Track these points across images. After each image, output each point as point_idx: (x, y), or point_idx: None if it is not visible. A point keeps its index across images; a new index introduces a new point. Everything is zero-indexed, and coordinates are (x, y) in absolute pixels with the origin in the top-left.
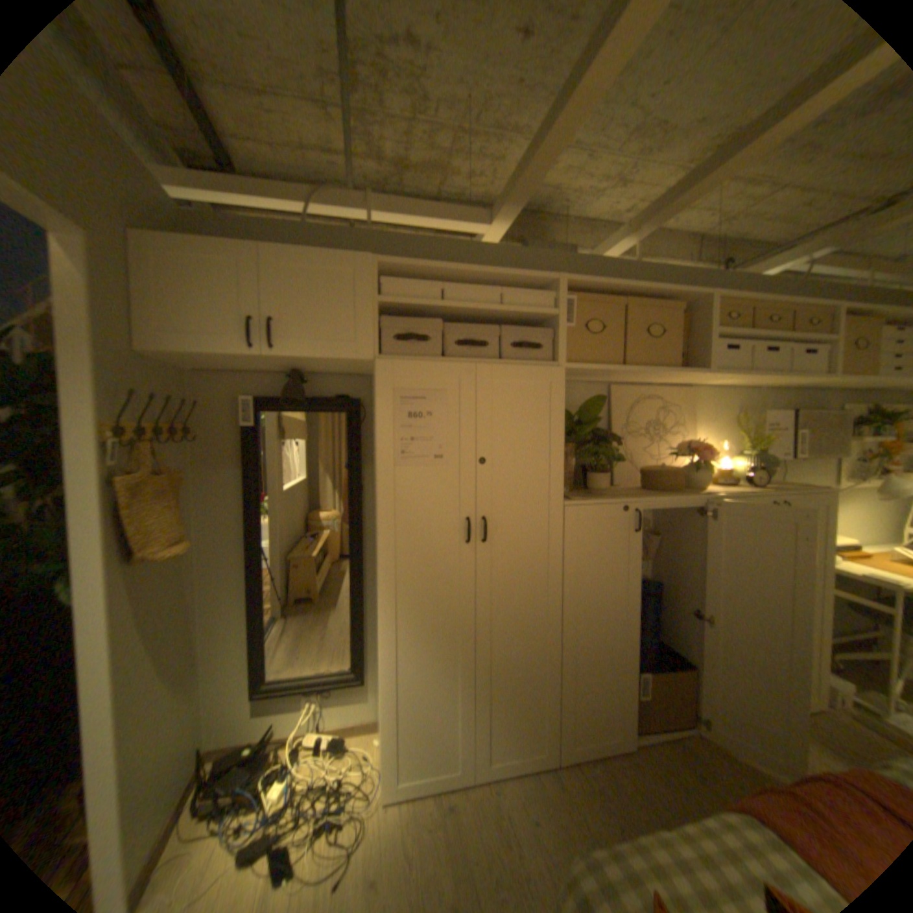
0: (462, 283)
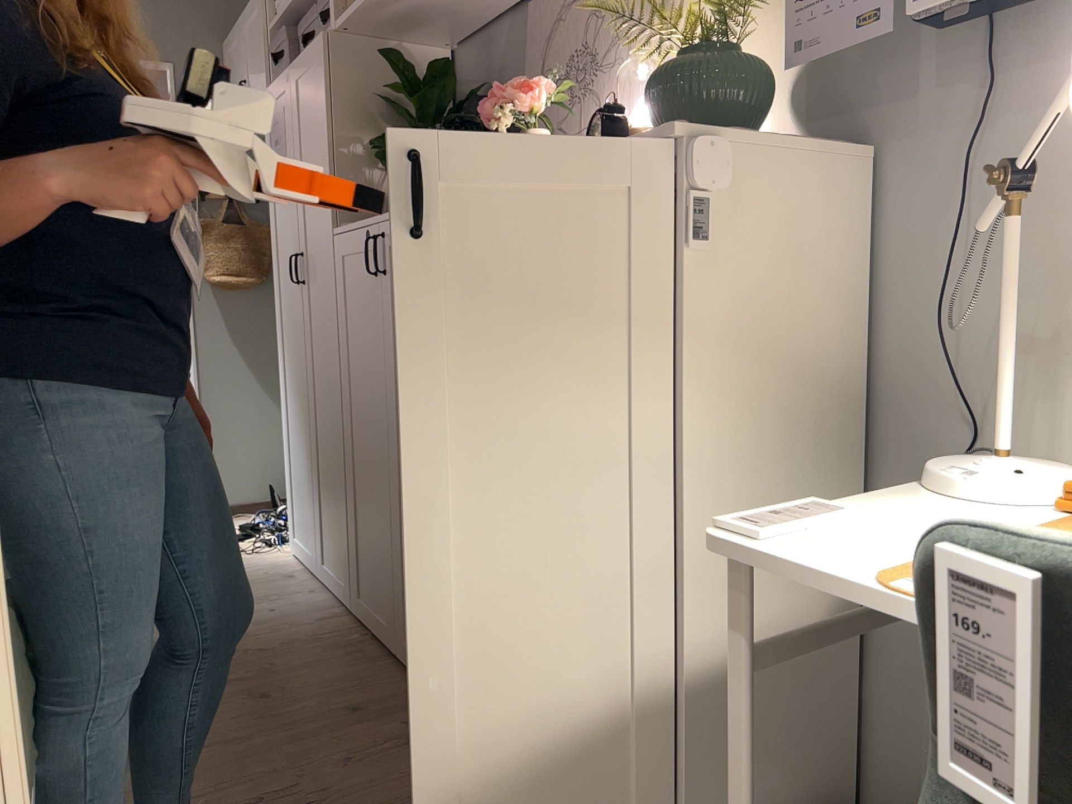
0: None
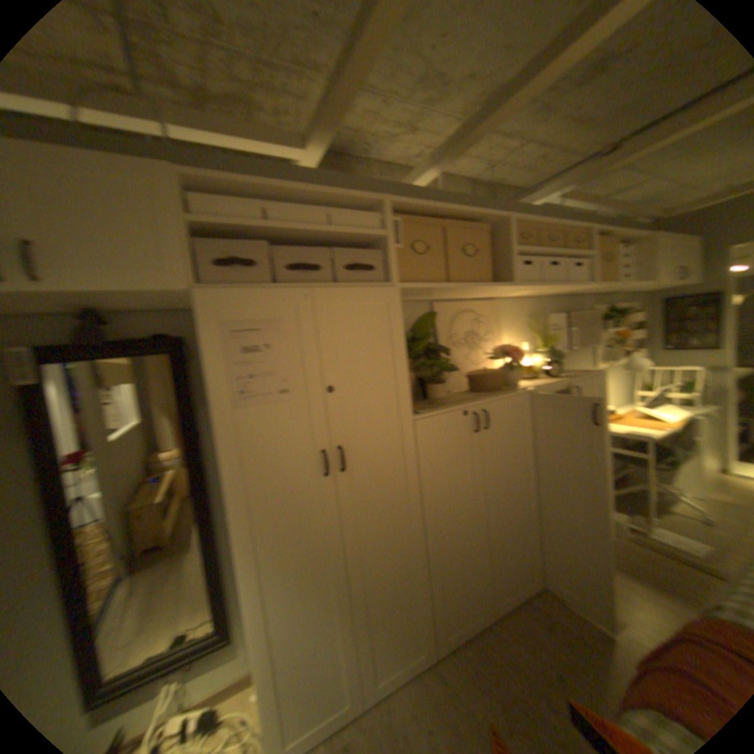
0: (287, 203)
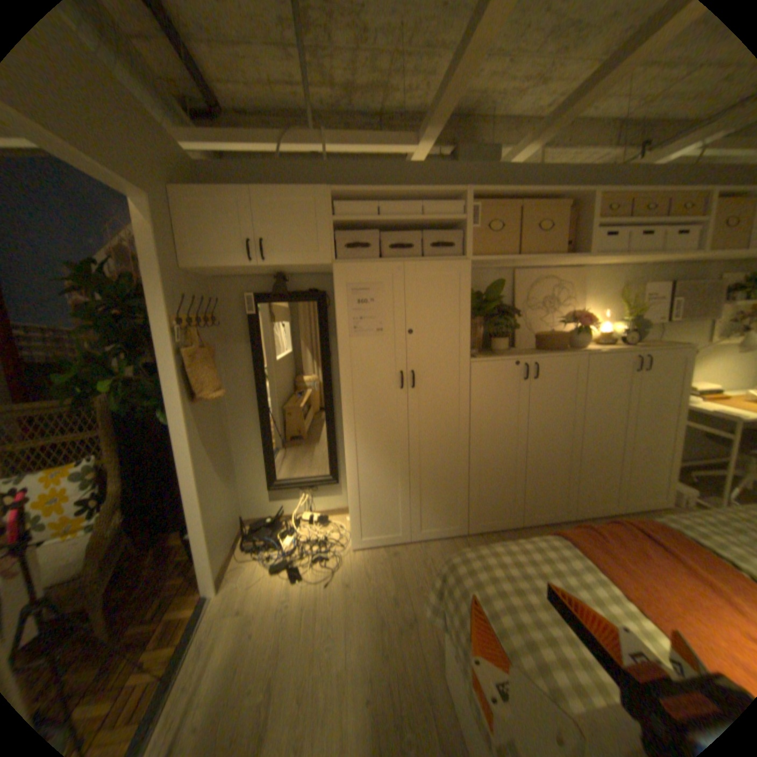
0: (393, 199)
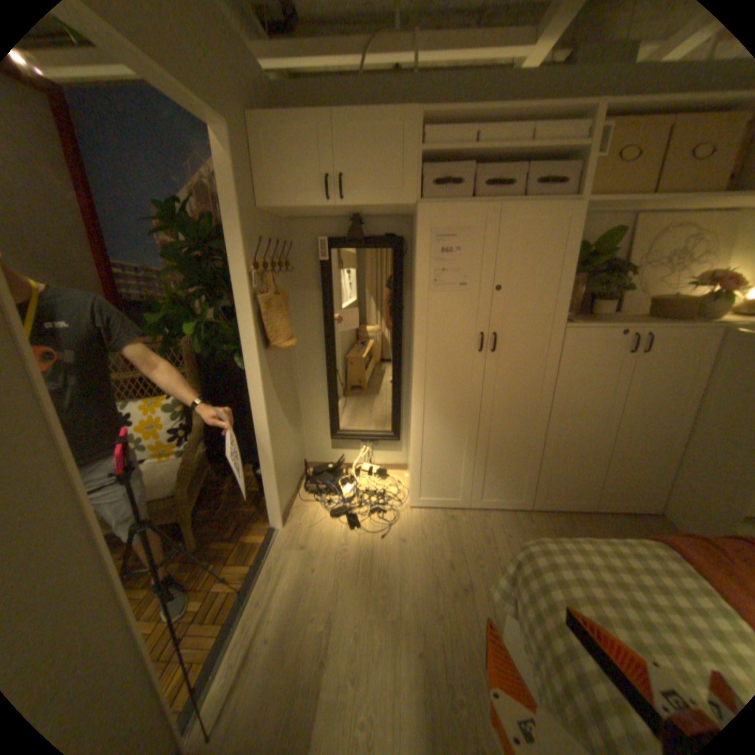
0: (498, 121)
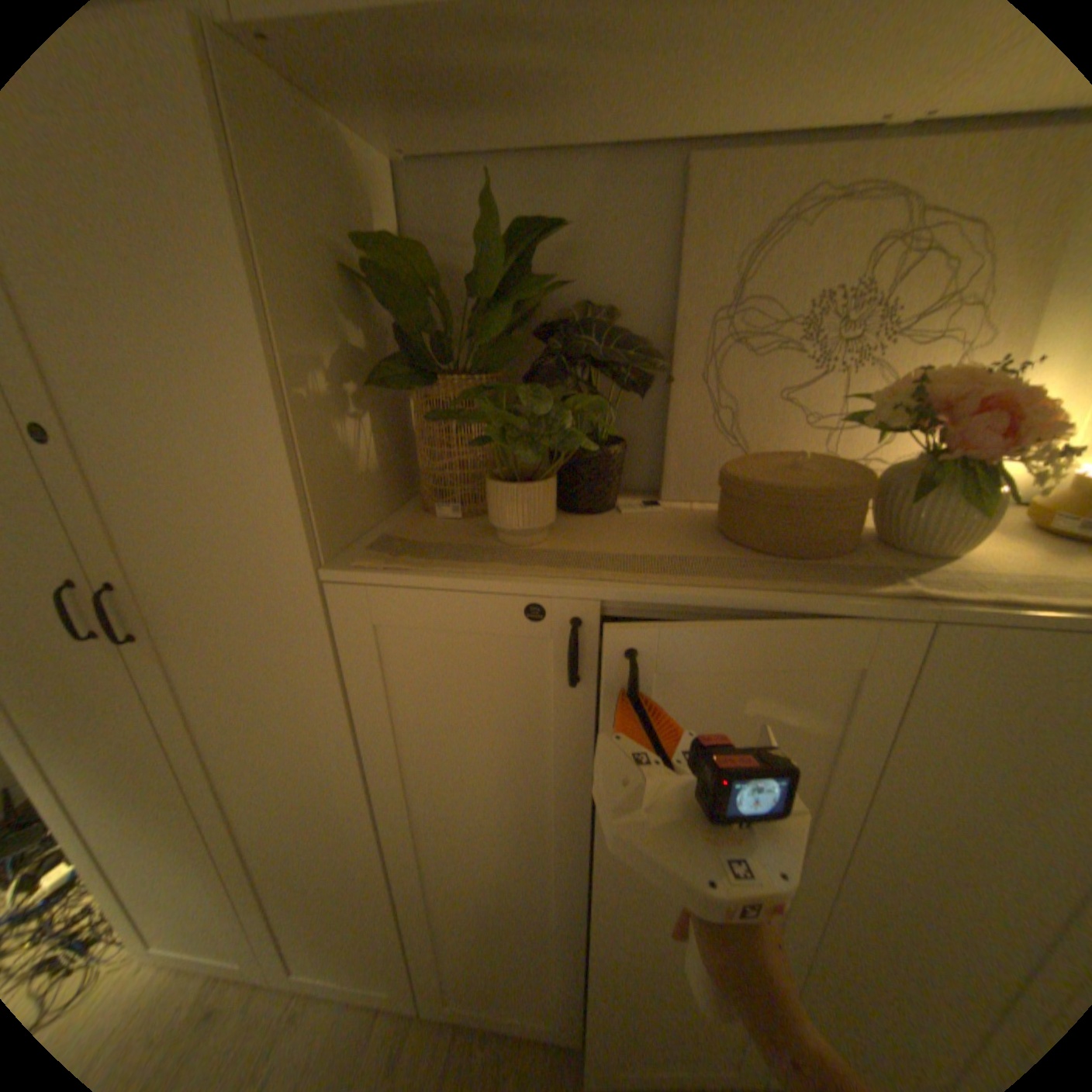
0: None
